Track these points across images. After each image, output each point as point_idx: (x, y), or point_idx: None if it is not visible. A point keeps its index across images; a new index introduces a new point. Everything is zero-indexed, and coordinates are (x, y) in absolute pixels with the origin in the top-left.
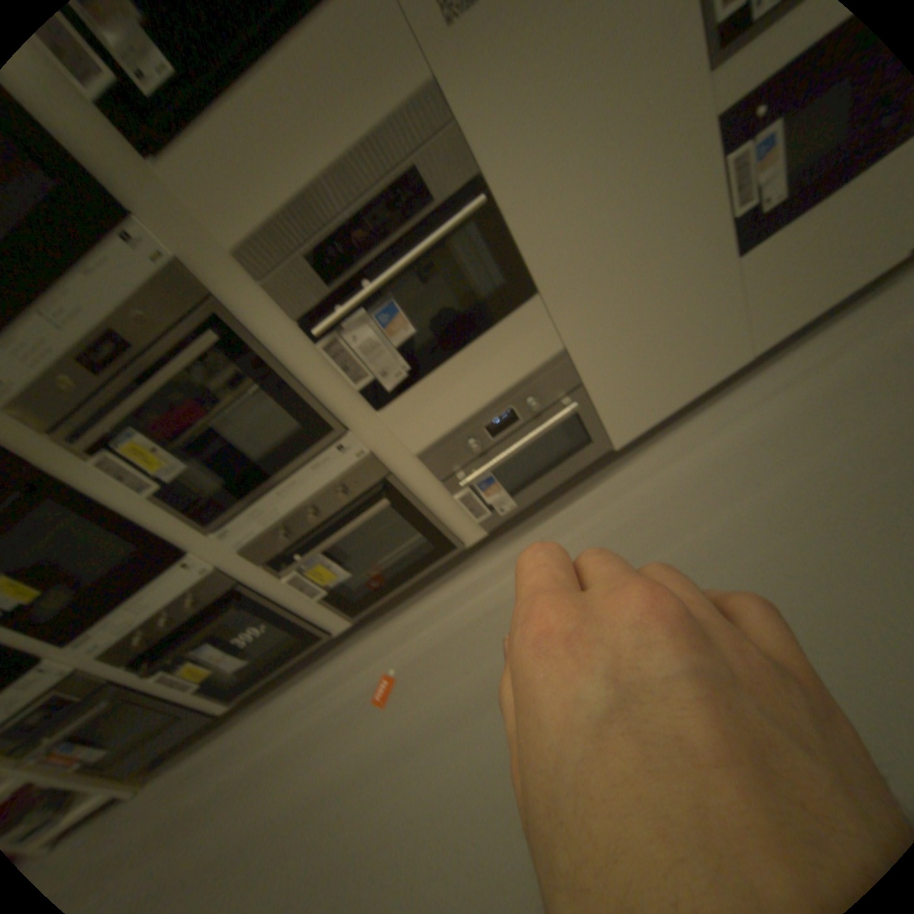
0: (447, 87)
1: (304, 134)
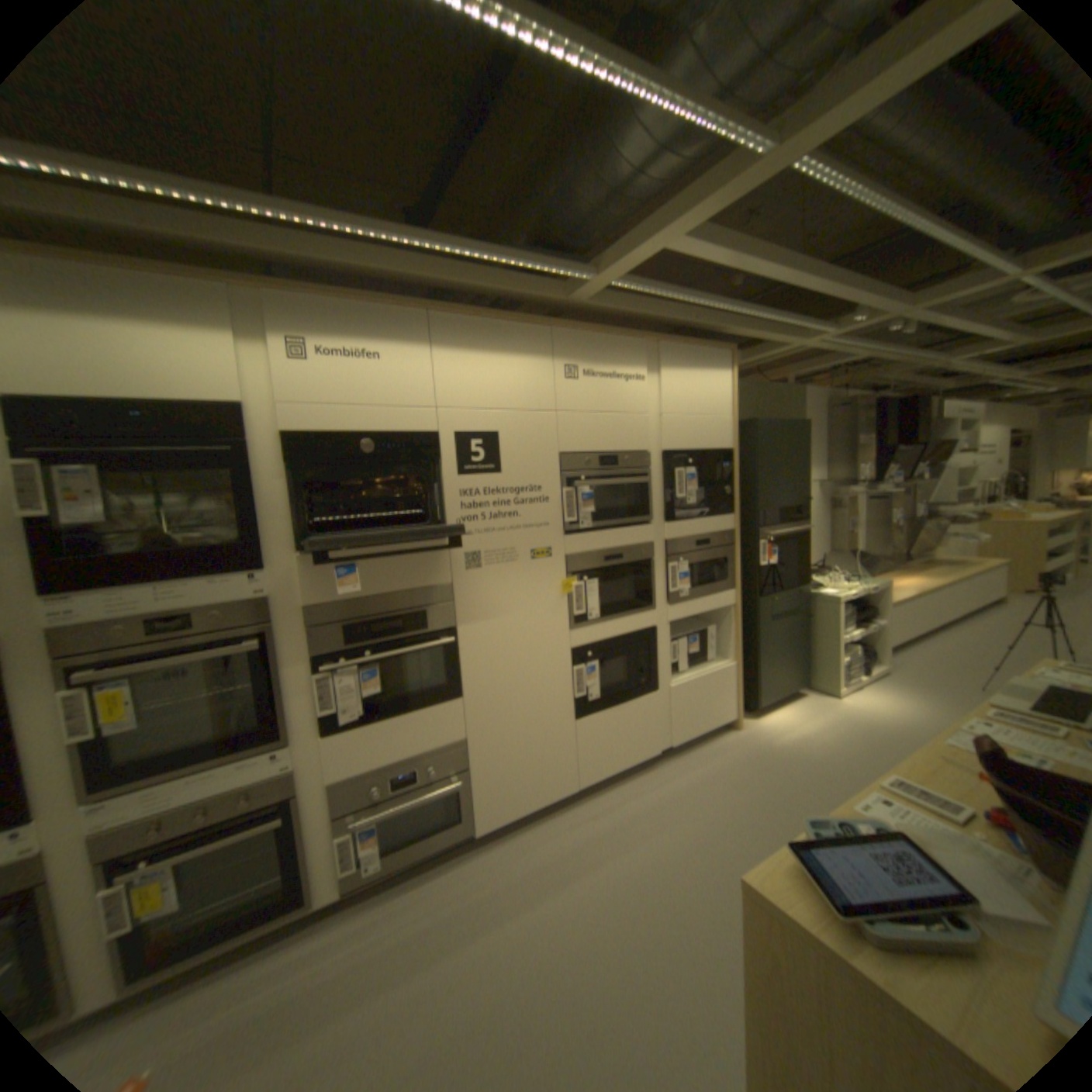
0: (456, 588)
1: (380, 577)
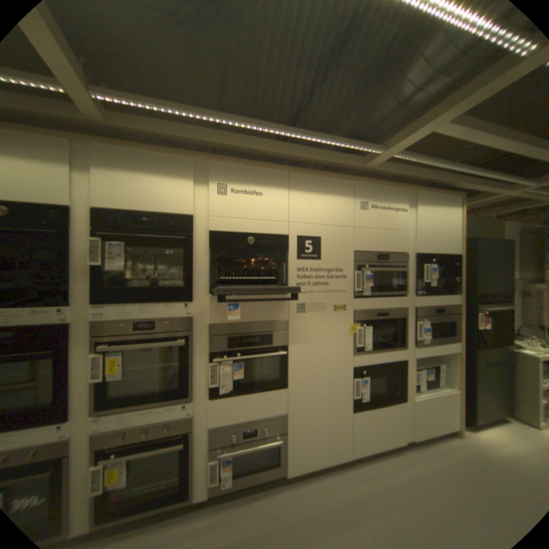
0: (290, 323)
1: (250, 312)
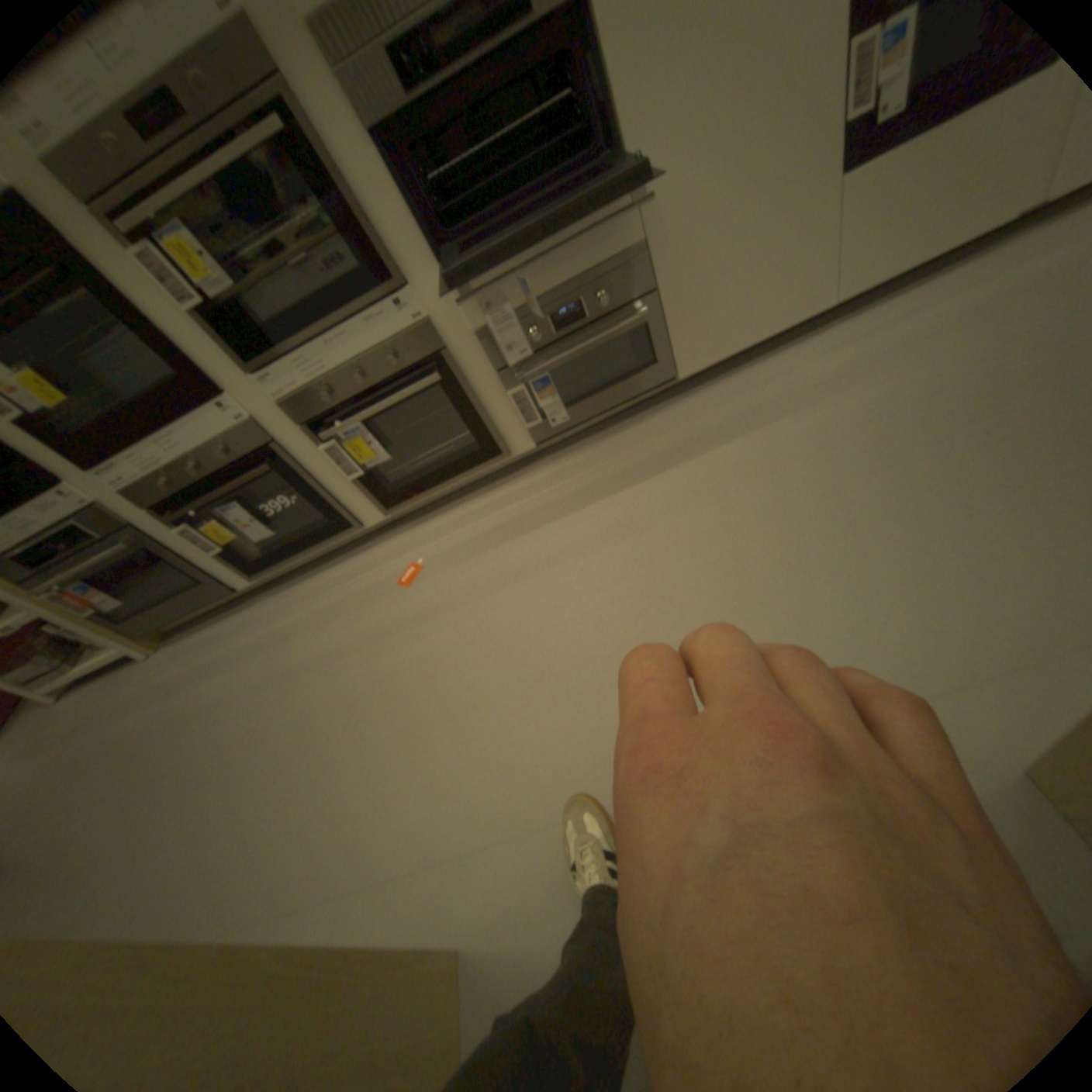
0: None
1: None
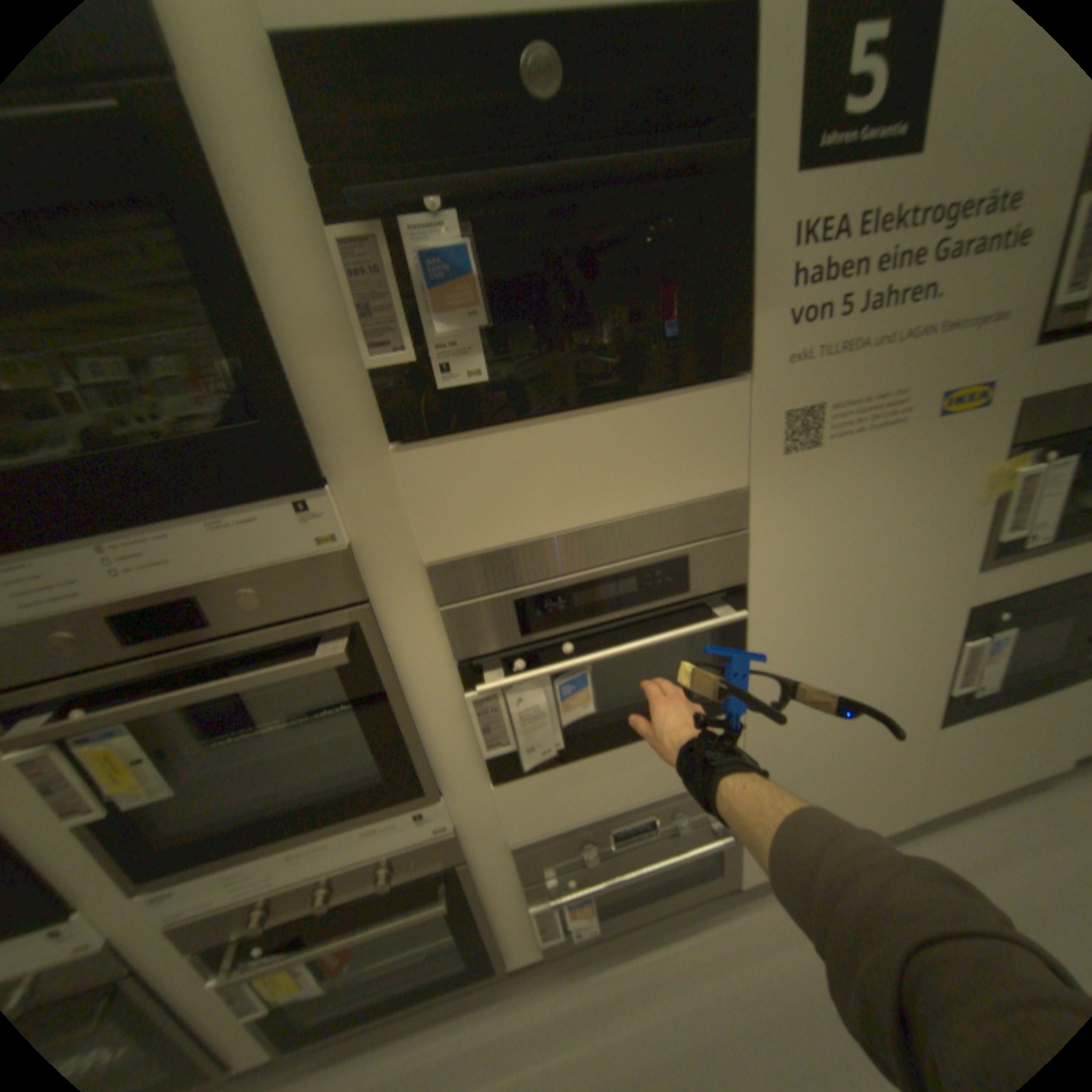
0: (758, 497)
1: (590, 483)
